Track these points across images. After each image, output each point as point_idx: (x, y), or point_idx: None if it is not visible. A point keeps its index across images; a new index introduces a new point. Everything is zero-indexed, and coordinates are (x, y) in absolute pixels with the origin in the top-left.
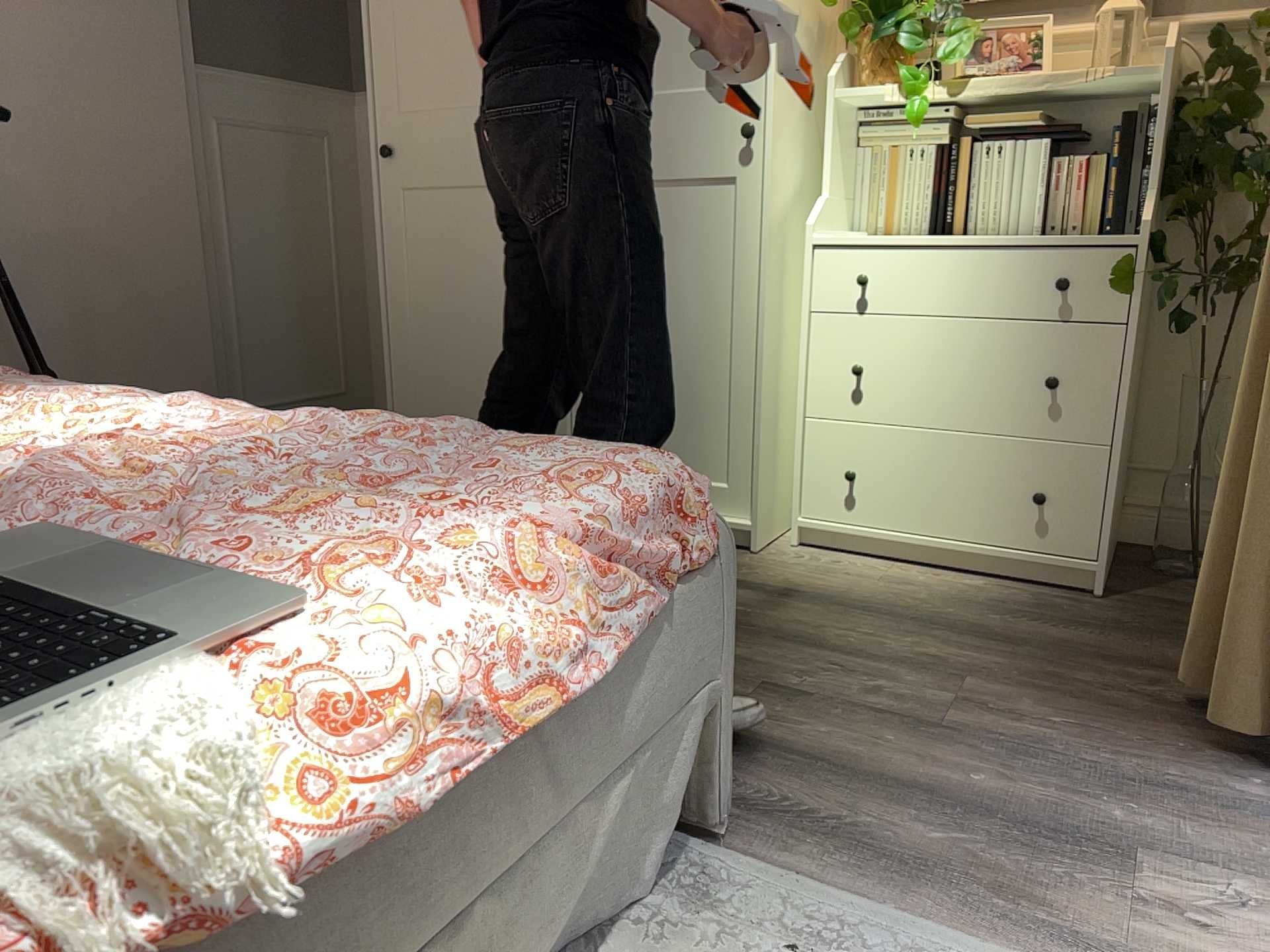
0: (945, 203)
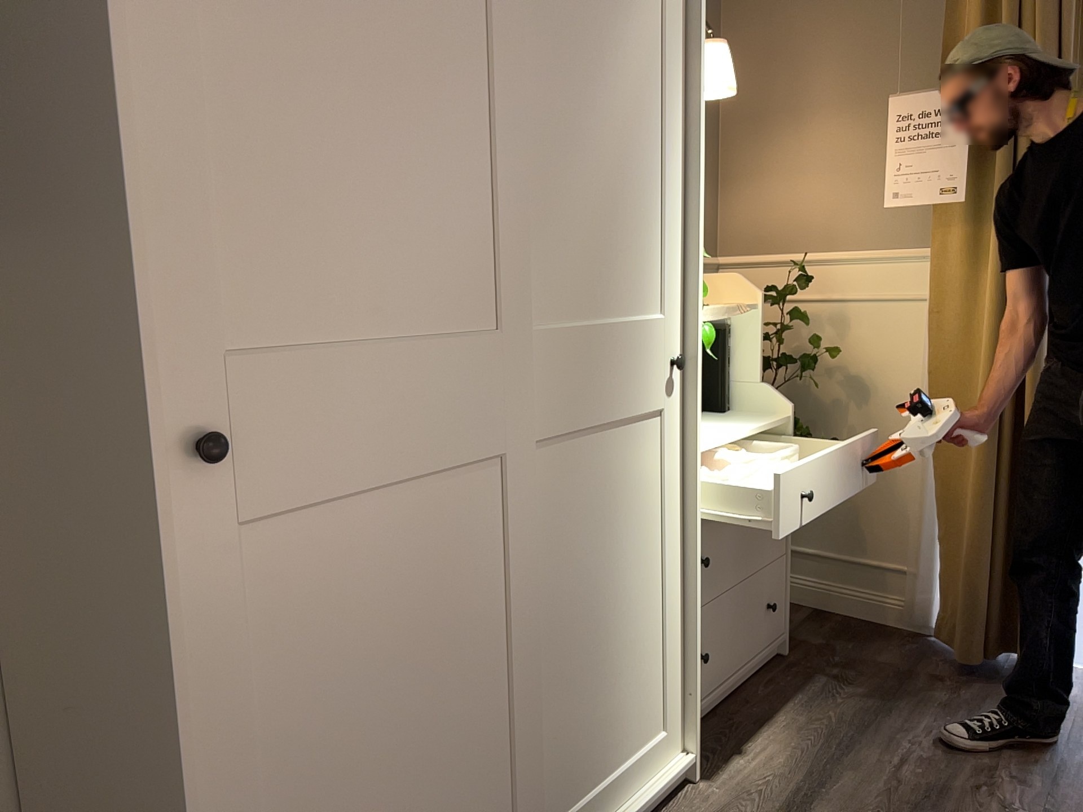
0: None
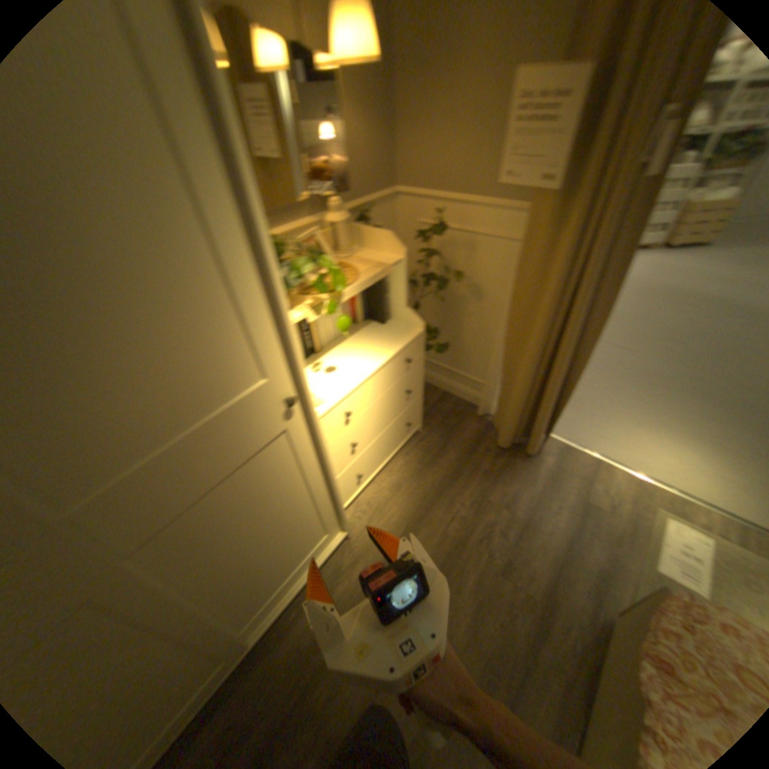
0: (309, 340)
